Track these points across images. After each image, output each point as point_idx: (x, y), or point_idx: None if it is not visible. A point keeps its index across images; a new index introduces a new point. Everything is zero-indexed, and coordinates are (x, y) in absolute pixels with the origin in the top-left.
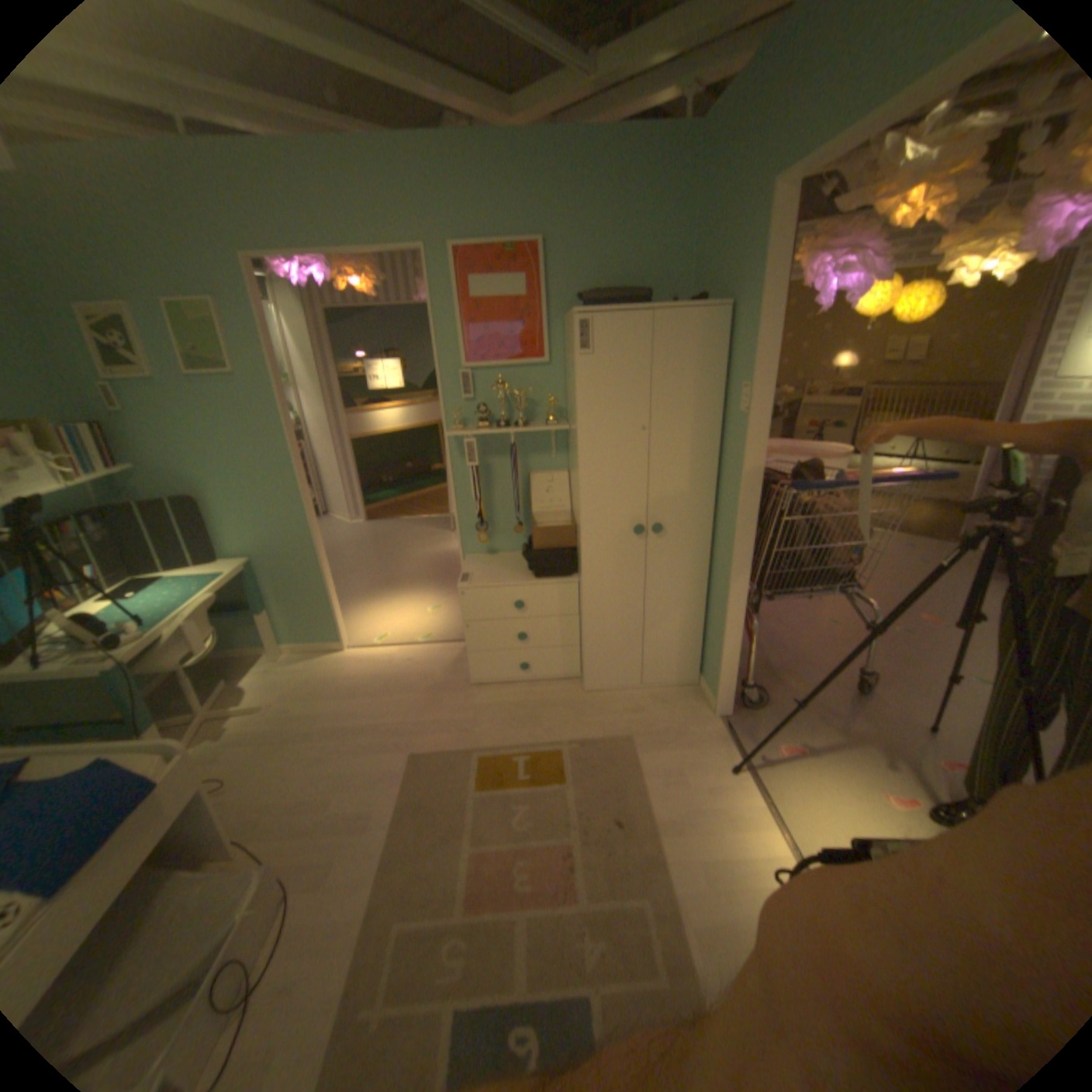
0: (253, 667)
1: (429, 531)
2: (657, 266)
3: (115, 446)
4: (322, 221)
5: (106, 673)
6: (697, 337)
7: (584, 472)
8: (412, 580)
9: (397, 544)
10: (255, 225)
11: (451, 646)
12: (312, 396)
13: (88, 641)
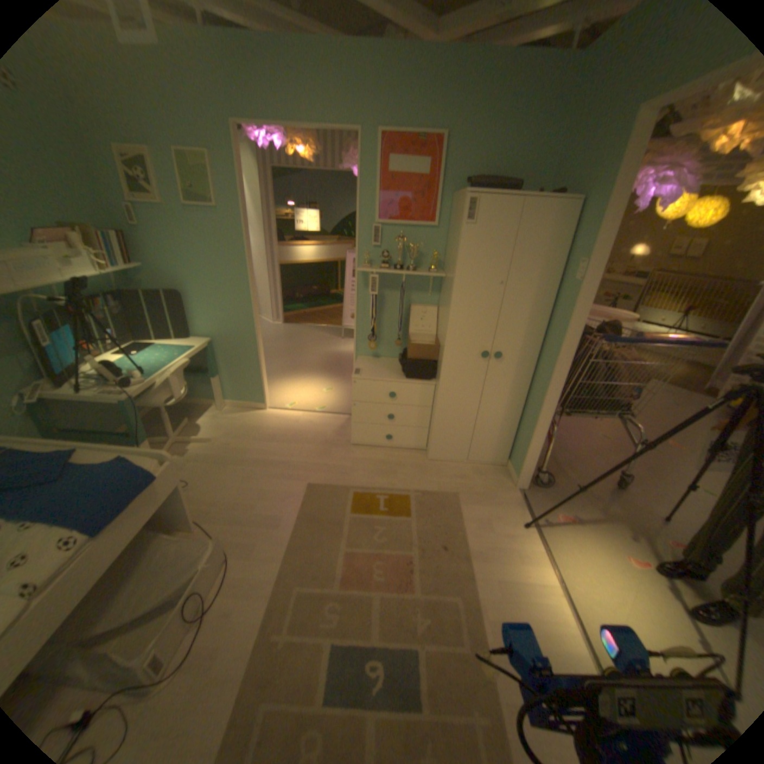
0: (204, 412)
1: (324, 336)
2: (526, 163)
3: (126, 248)
4: (288, 100)
5: (118, 402)
6: (551, 220)
7: (451, 308)
8: (311, 368)
9: (302, 342)
10: (240, 97)
11: (336, 416)
12: (253, 229)
13: (105, 380)
